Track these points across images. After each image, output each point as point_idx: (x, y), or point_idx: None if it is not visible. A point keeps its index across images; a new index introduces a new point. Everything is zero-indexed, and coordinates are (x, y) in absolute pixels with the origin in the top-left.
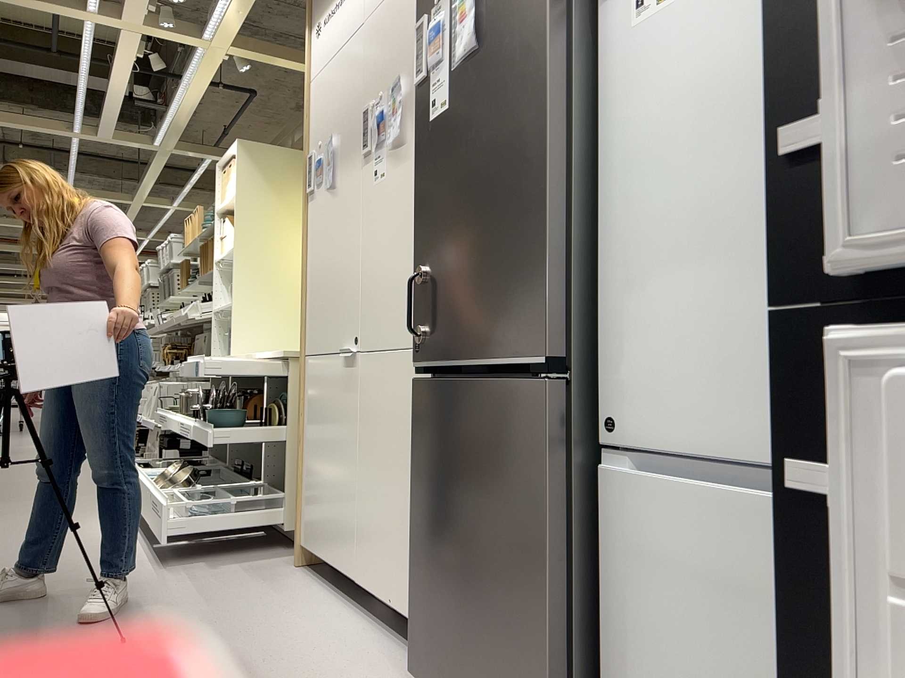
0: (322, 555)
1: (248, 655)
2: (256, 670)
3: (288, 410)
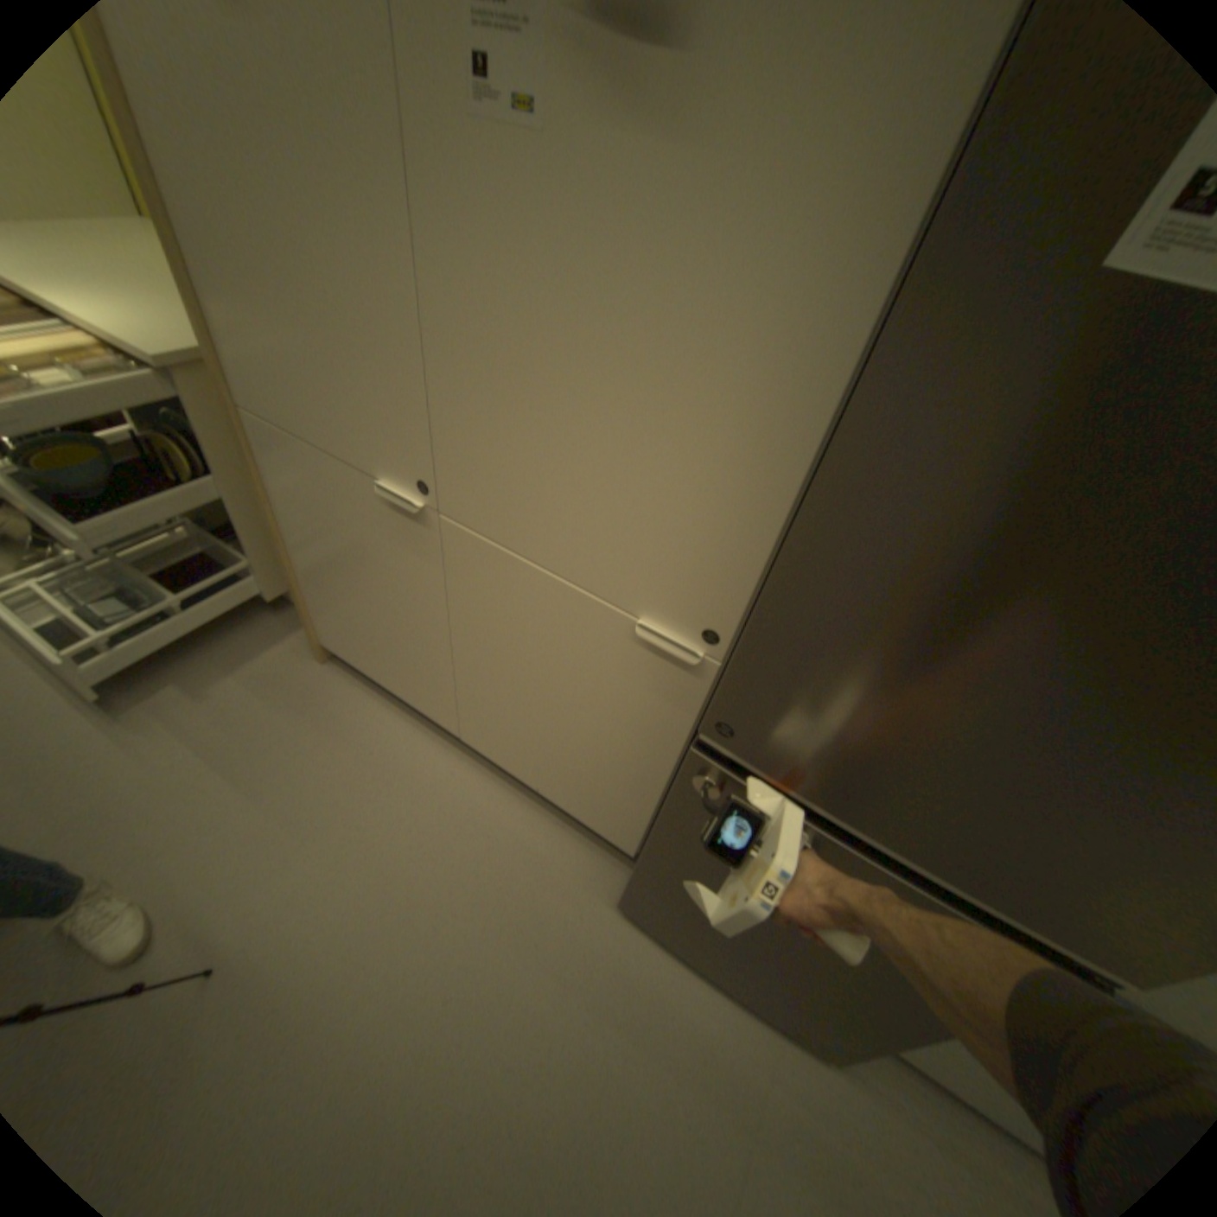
0: (377, 679)
1: (402, 915)
2: (435, 946)
3: (200, 443)
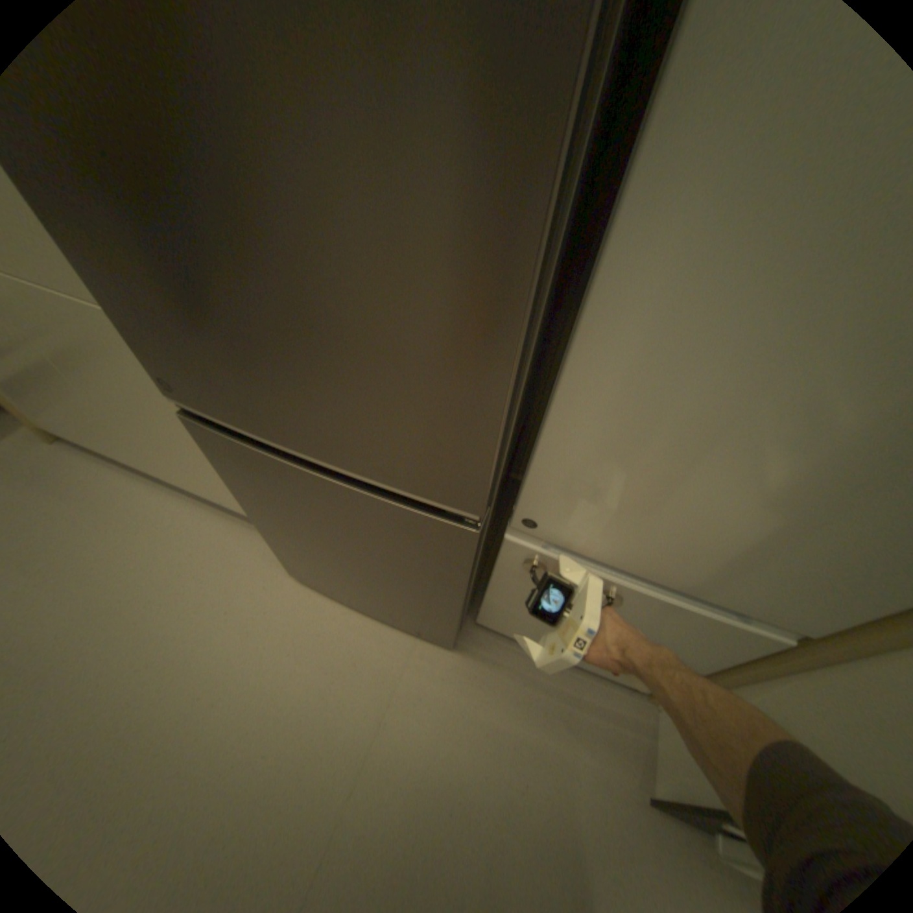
0: (86, 444)
1: (115, 611)
2: (142, 627)
3: None
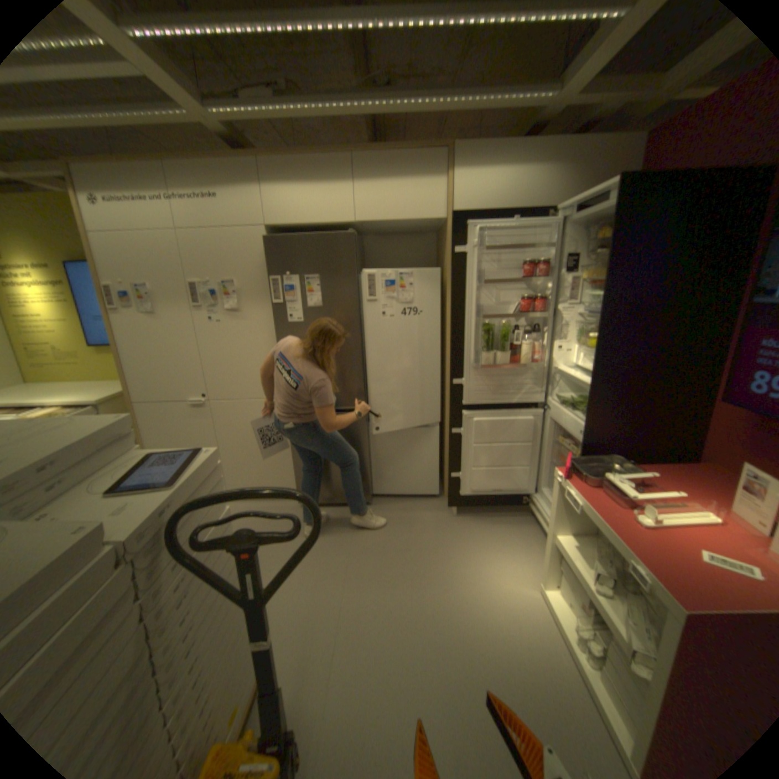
0: None
1: None
2: None
3: None
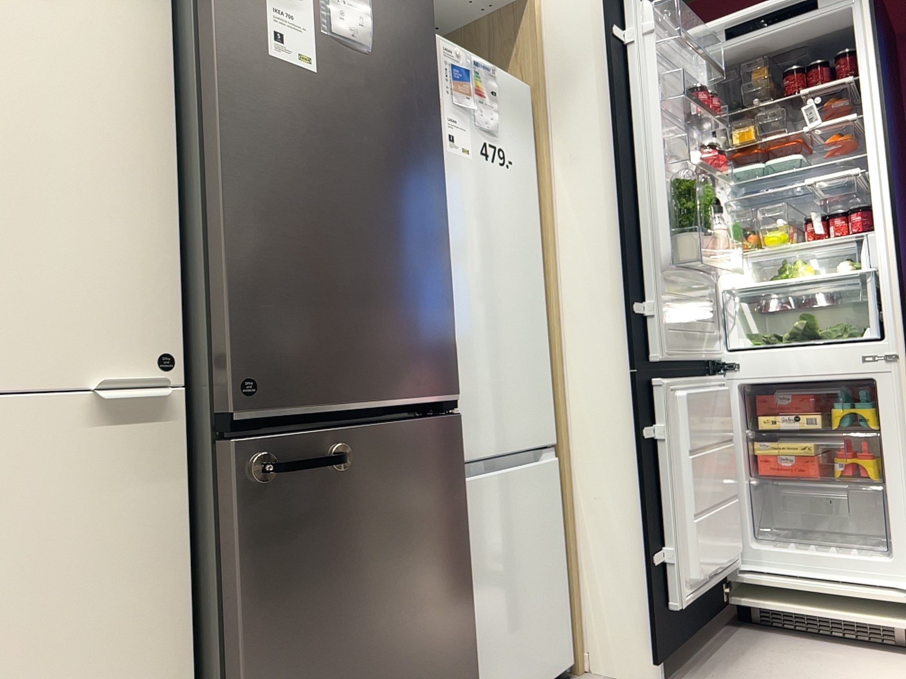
0: None
1: None
2: None
3: None
